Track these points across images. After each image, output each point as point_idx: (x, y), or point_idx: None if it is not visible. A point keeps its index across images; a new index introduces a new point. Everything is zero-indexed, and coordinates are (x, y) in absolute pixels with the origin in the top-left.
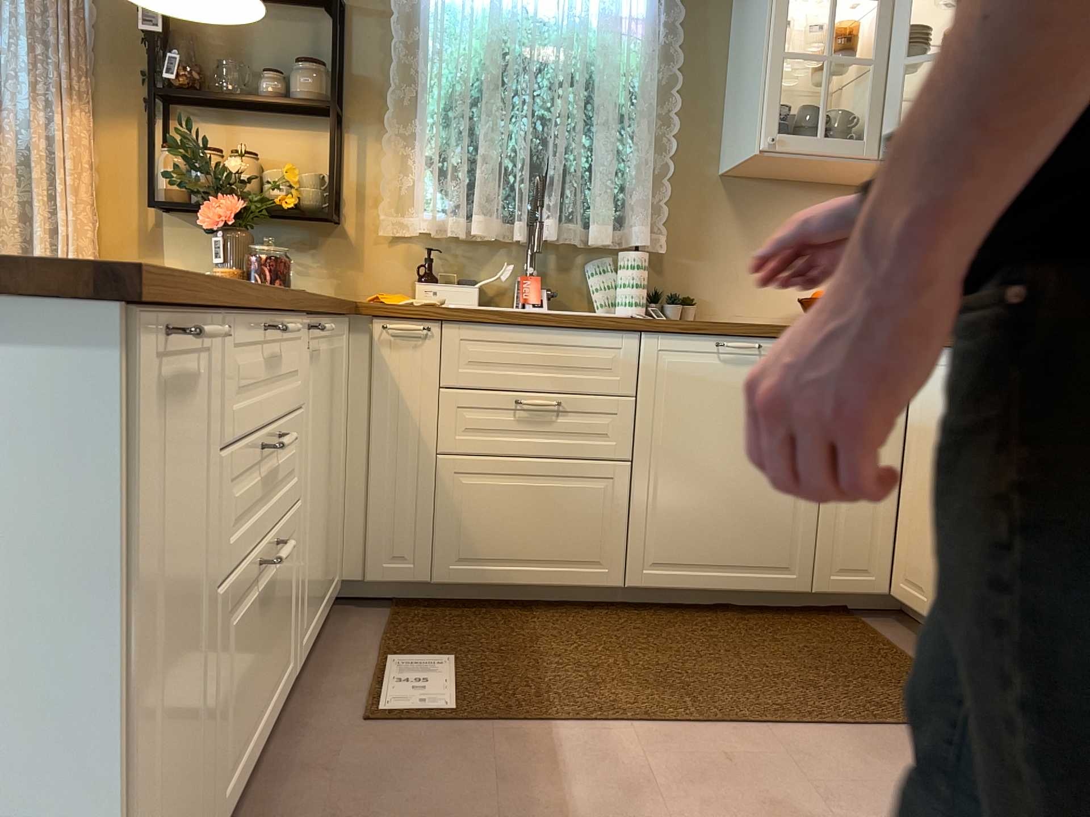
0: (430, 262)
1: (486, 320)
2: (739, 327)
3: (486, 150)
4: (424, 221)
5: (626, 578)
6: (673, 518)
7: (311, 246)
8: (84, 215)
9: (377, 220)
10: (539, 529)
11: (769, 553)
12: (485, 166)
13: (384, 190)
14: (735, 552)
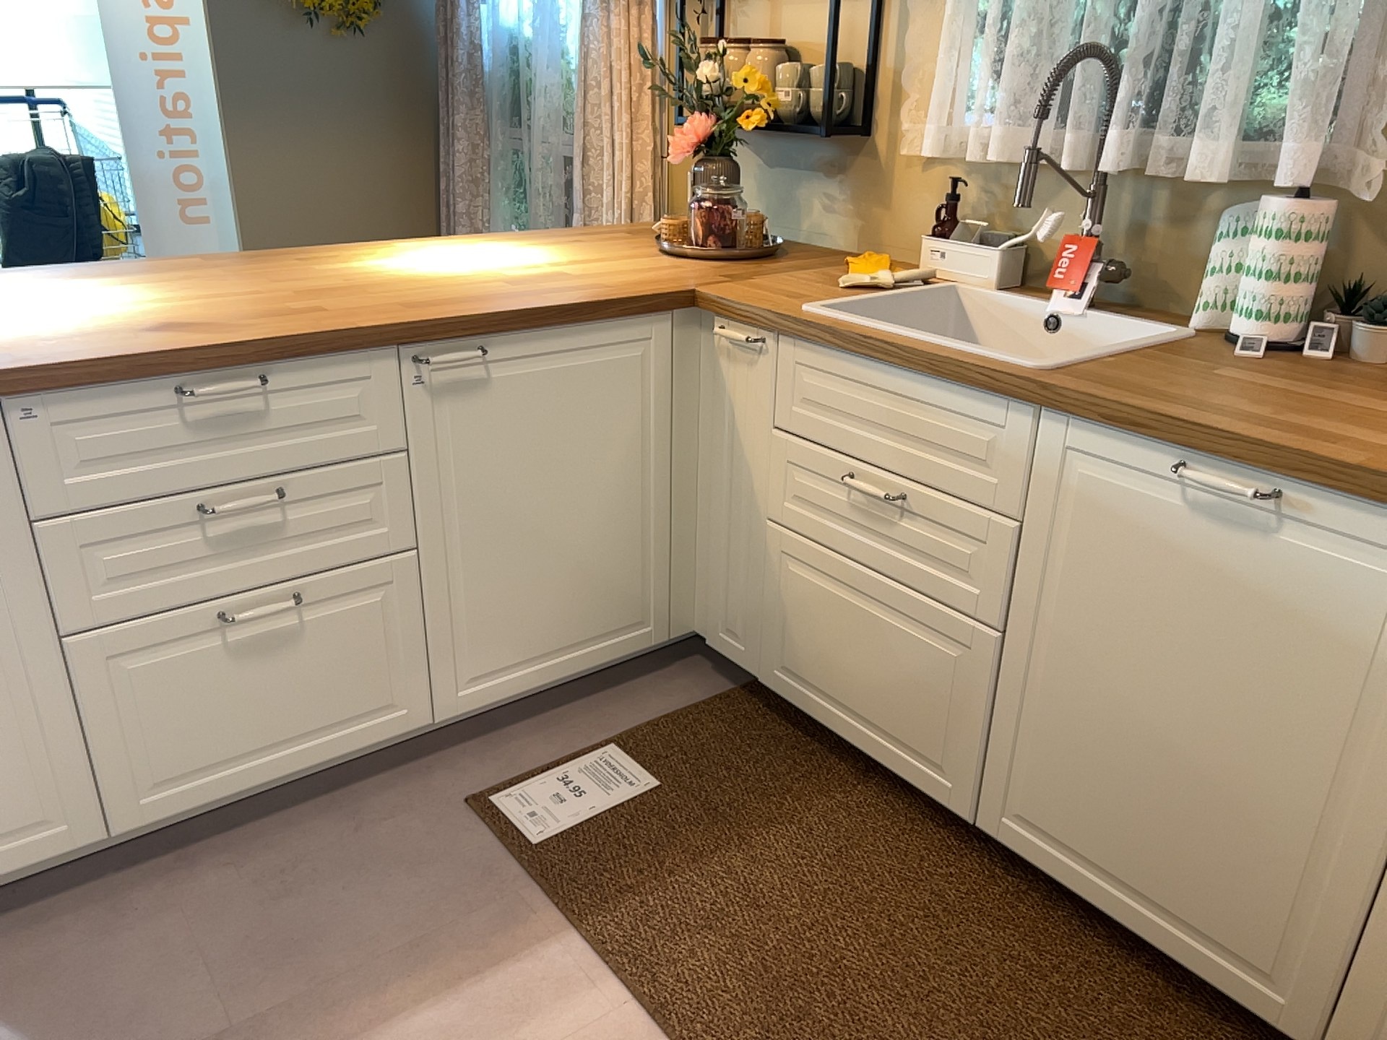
0: (949, 205)
1: (819, 340)
2: (1225, 442)
3: (1023, 7)
4: (926, 141)
5: (980, 811)
6: (1055, 758)
7: (835, 172)
8: (639, 135)
9: (905, 133)
10: (868, 675)
11: (1228, 921)
12: (1018, 38)
13: (905, 85)
14: (1159, 878)
